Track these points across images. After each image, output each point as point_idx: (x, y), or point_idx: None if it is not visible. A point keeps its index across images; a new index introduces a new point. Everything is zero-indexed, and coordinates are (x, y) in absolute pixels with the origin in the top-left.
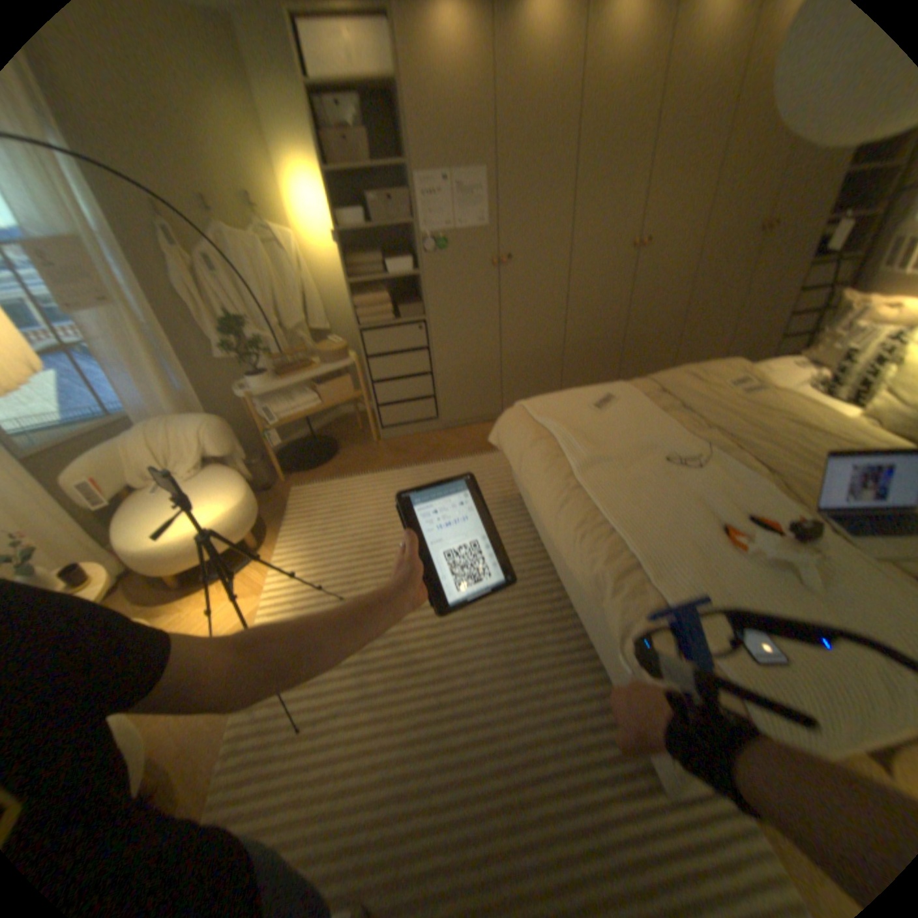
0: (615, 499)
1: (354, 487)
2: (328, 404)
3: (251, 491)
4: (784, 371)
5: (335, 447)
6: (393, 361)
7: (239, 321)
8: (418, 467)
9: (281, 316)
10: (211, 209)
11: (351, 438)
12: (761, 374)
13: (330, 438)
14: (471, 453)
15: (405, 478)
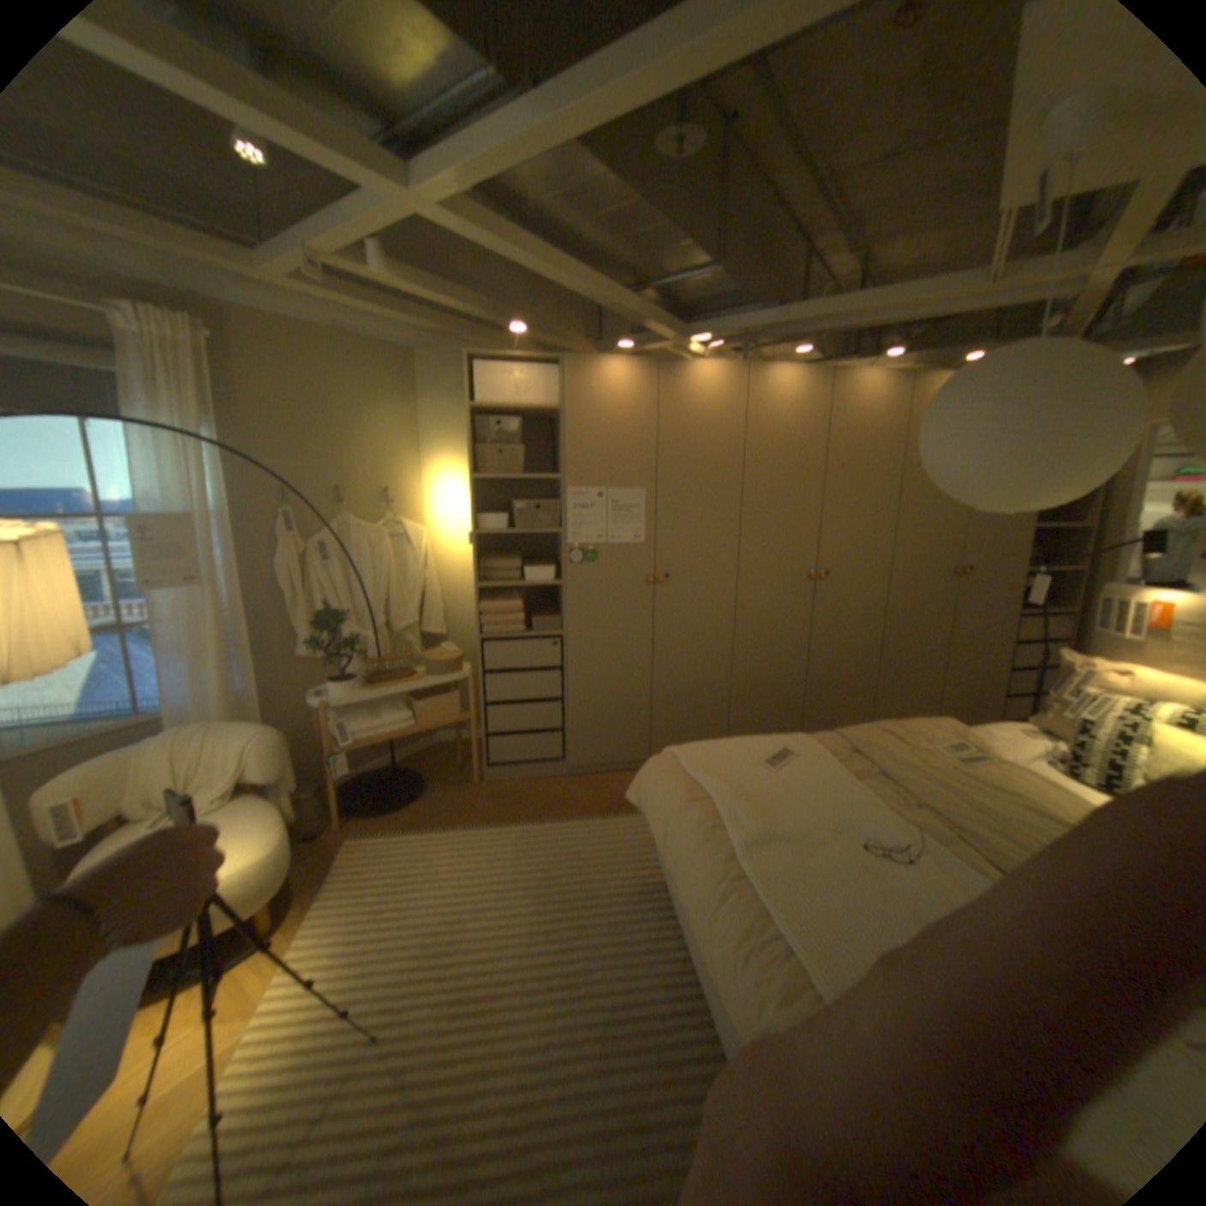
0: (798, 902)
1: (436, 848)
2: (426, 726)
3: (291, 840)
4: (1015, 740)
5: (423, 787)
6: (519, 680)
7: (343, 617)
8: (531, 828)
9: (394, 615)
10: (348, 502)
11: (447, 776)
12: (986, 742)
13: (419, 774)
14: (607, 814)
15: (510, 842)
